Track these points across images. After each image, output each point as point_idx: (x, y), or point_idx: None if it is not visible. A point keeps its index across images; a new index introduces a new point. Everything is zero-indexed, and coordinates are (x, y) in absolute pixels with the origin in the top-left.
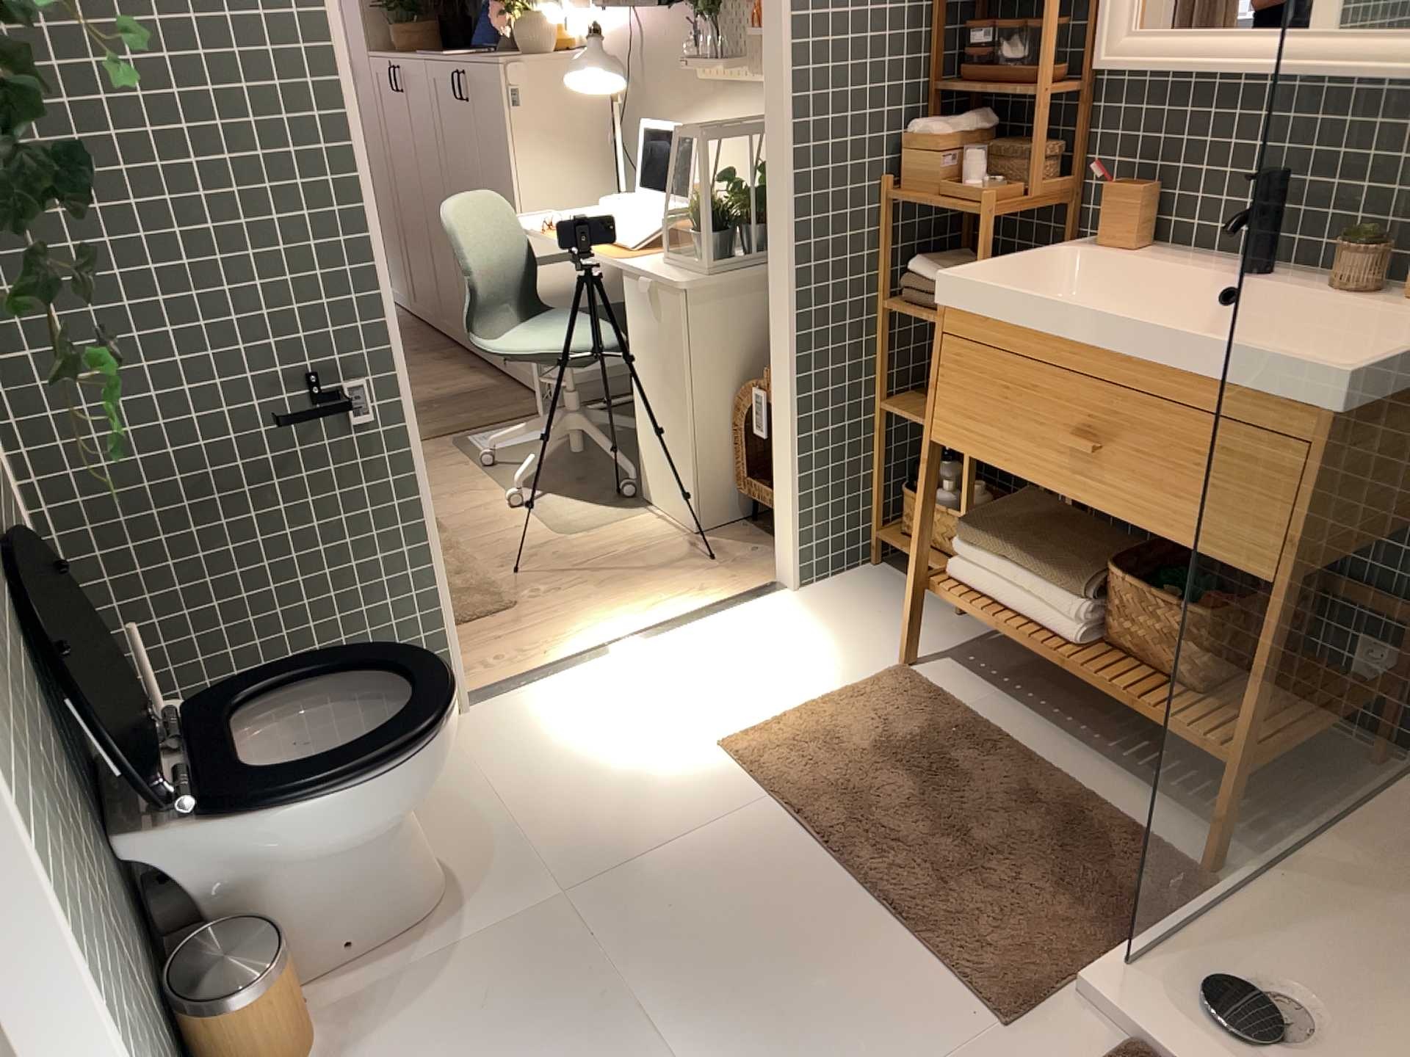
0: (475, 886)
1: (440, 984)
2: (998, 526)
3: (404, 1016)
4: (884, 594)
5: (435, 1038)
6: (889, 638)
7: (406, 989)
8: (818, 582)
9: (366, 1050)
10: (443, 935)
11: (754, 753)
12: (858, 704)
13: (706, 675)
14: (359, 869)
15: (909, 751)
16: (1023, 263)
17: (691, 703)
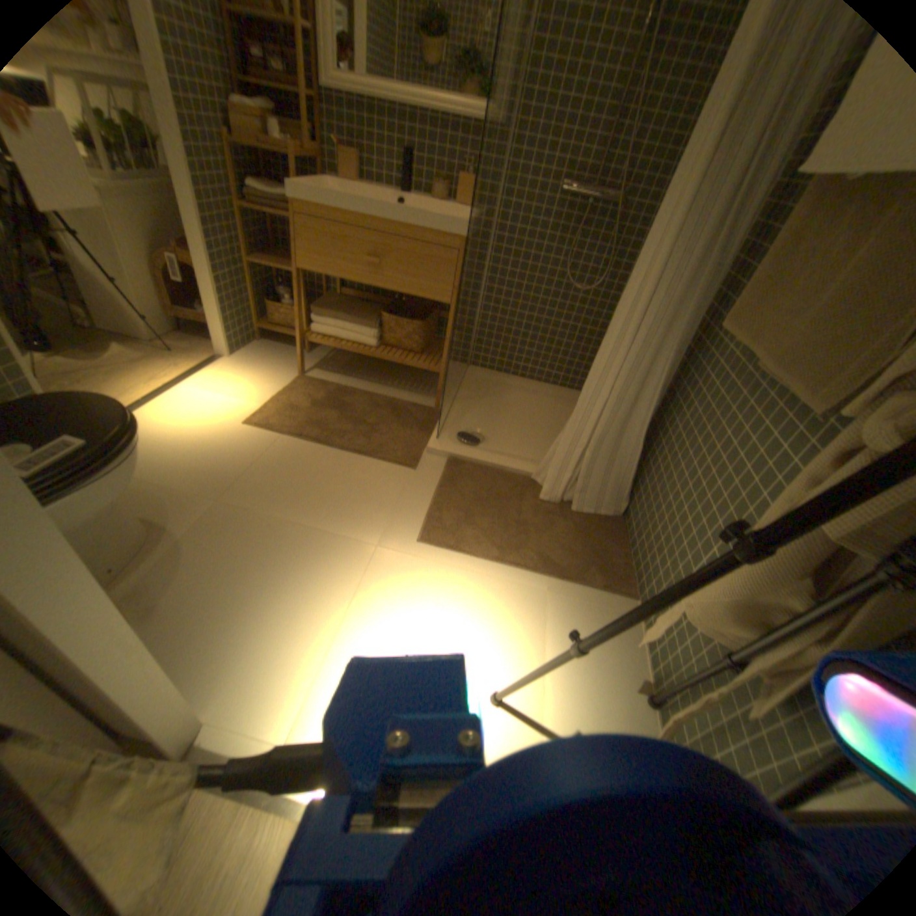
0: (155, 517)
1: (172, 560)
2: (326, 308)
3: (163, 580)
4: (271, 350)
5: (190, 578)
6: (286, 366)
7: (154, 570)
8: (237, 350)
9: (153, 602)
10: (155, 542)
11: (259, 421)
12: (292, 392)
13: (210, 398)
14: (91, 528)
15: (323, 403)
16: (313, 181)
17: (211, 411)
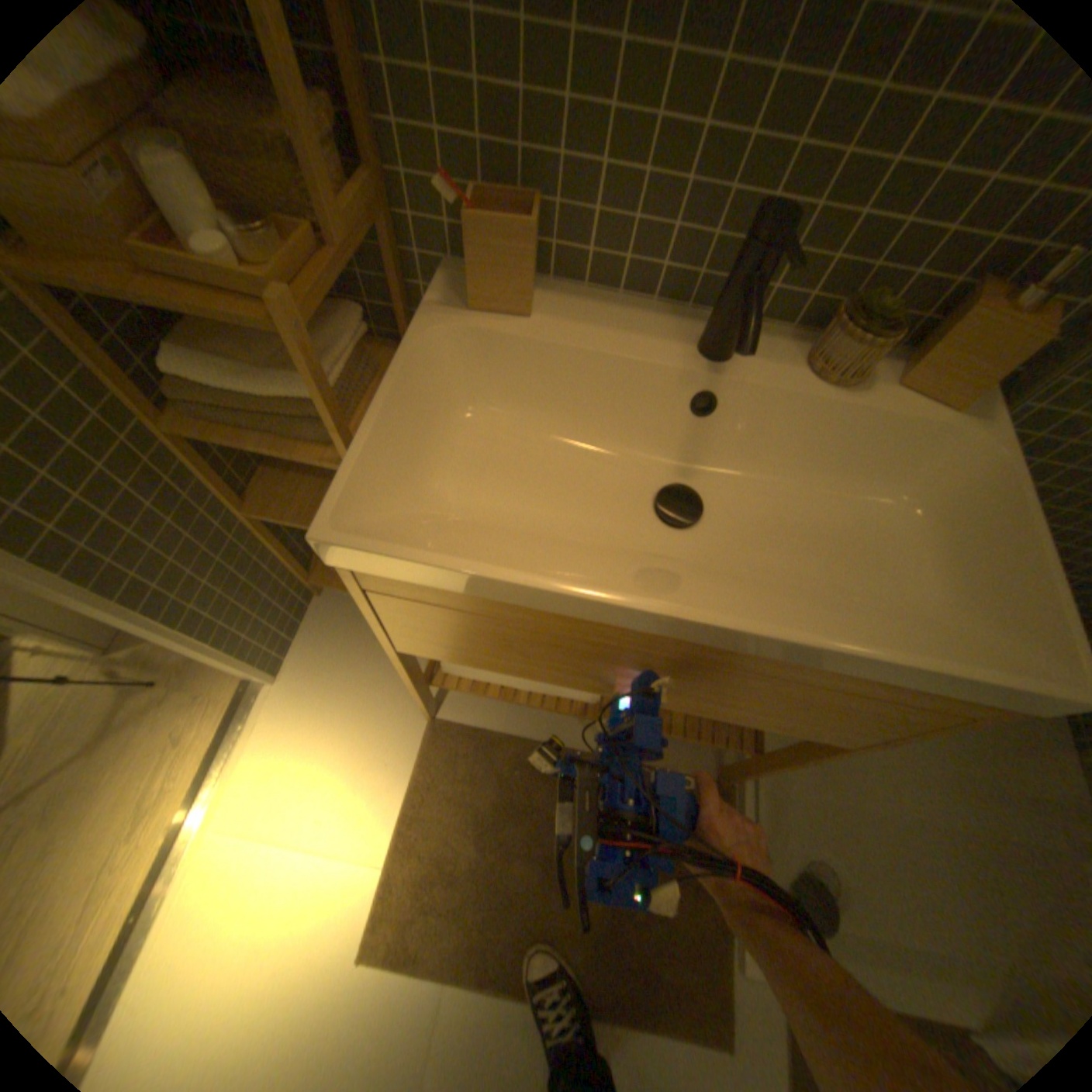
0: None
1: None
2: None
3: None
4: (347, 632)
5: None
6: (391, 690)
7: None
8: (280, 658)
9: None
10: None
11: (388, 946)
12: (428, 804)
13: (268, 877)
14: None
15: (501, 832)
16: (389, 387)
17: (283, 932)
